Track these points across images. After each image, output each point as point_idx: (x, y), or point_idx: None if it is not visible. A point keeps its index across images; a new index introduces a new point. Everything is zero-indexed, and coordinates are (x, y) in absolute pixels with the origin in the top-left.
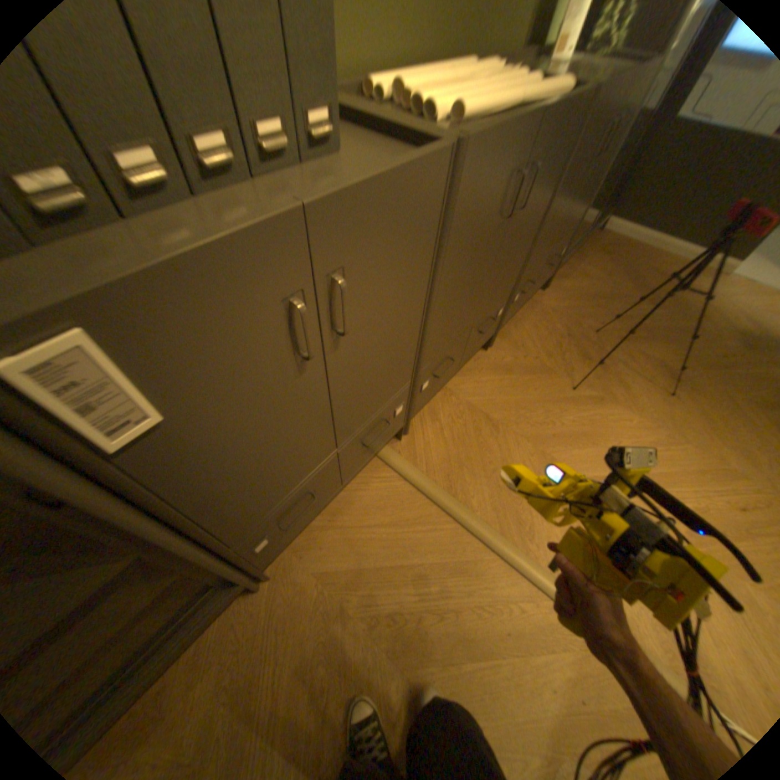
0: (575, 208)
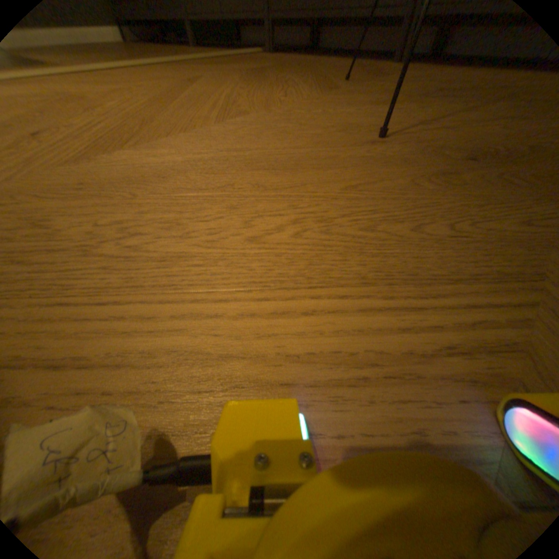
0: None
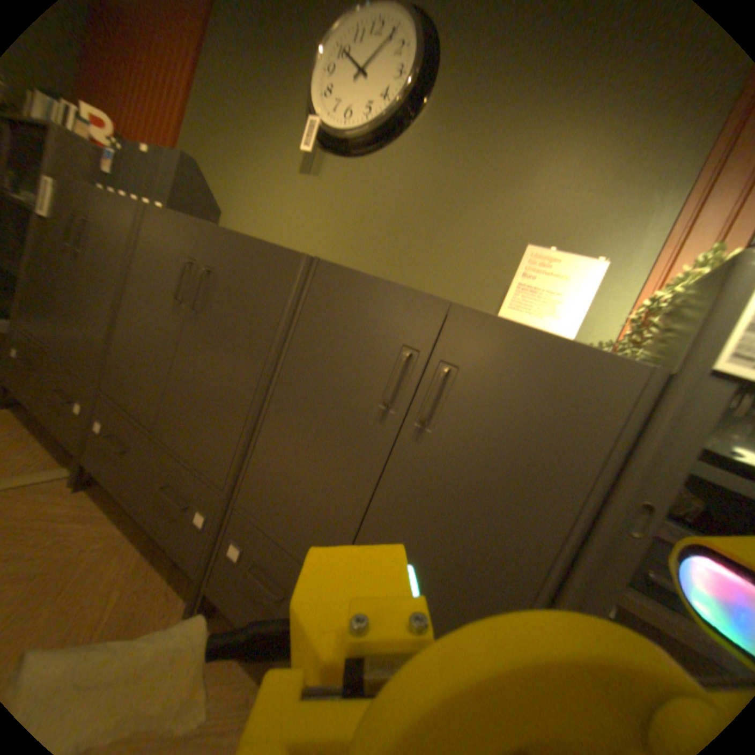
0: (395, 529)
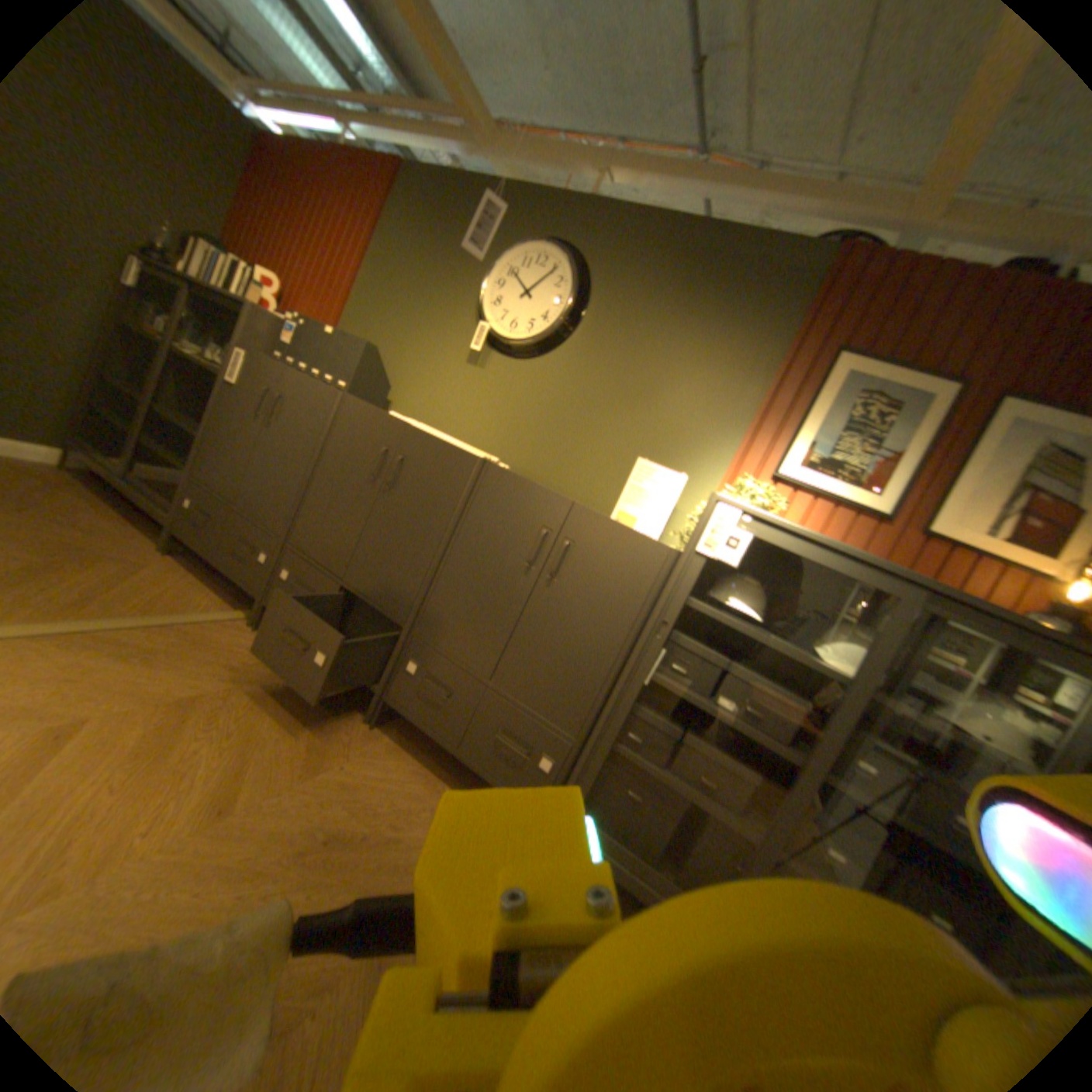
0: (530, 641)
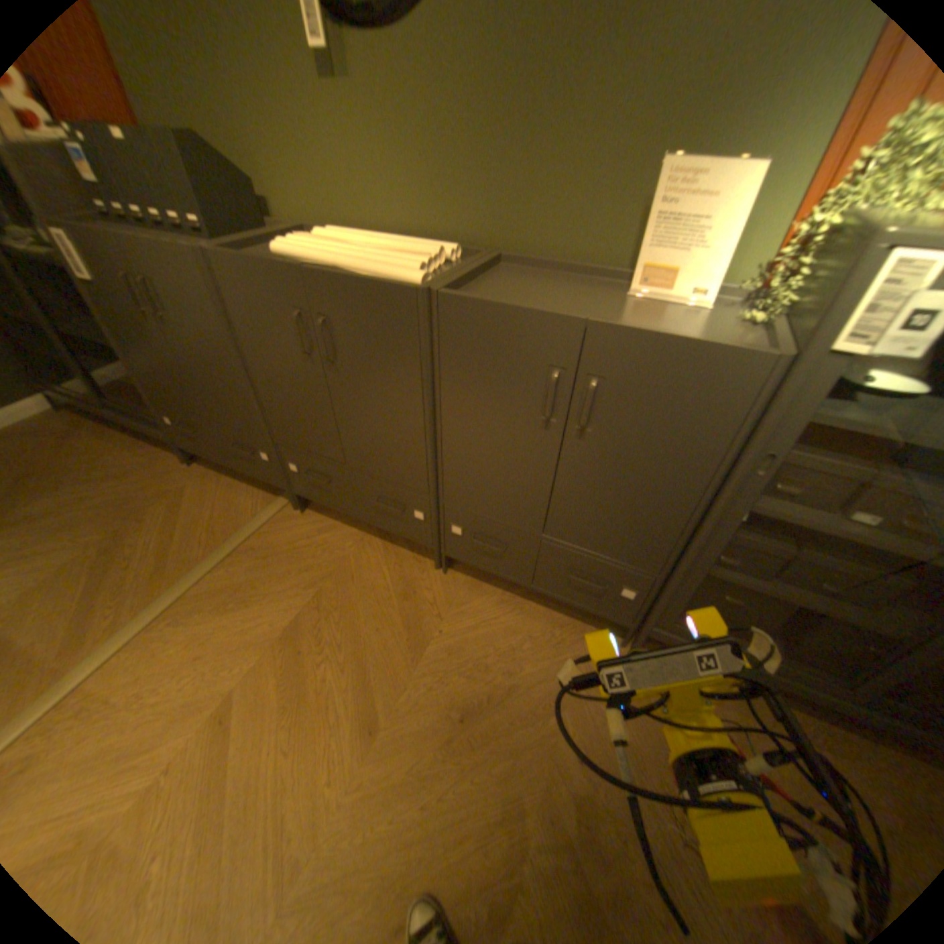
0: (575, 499)
